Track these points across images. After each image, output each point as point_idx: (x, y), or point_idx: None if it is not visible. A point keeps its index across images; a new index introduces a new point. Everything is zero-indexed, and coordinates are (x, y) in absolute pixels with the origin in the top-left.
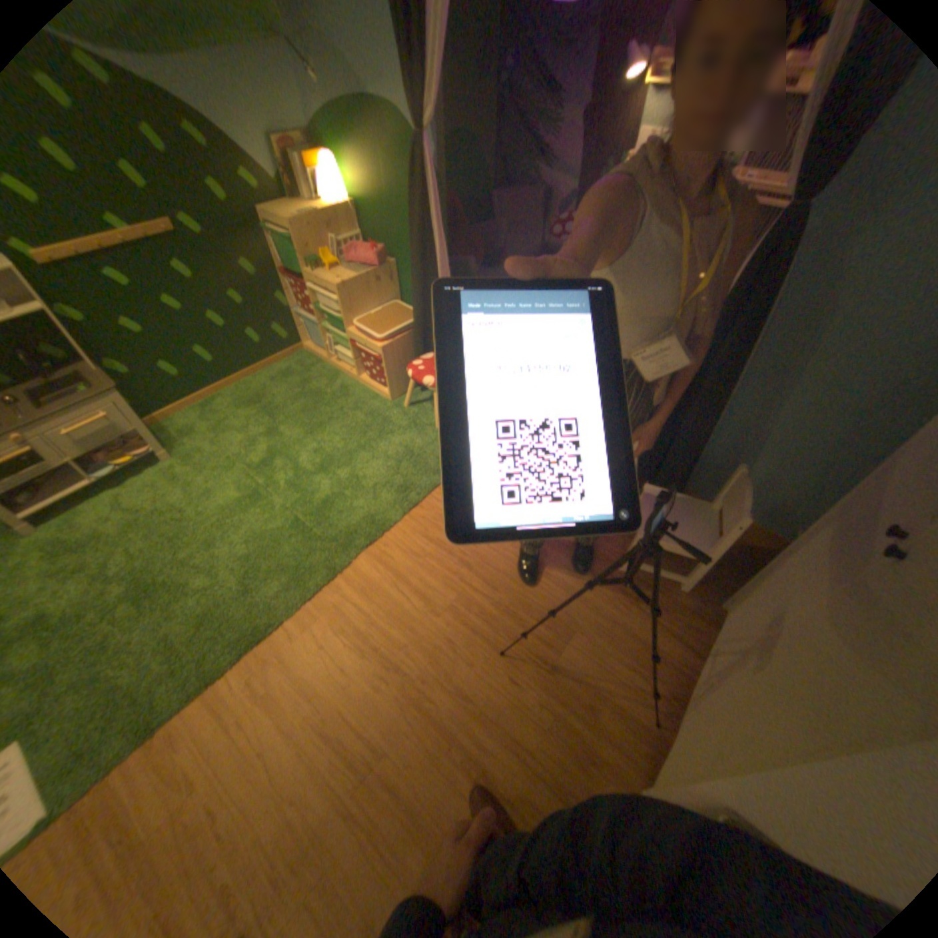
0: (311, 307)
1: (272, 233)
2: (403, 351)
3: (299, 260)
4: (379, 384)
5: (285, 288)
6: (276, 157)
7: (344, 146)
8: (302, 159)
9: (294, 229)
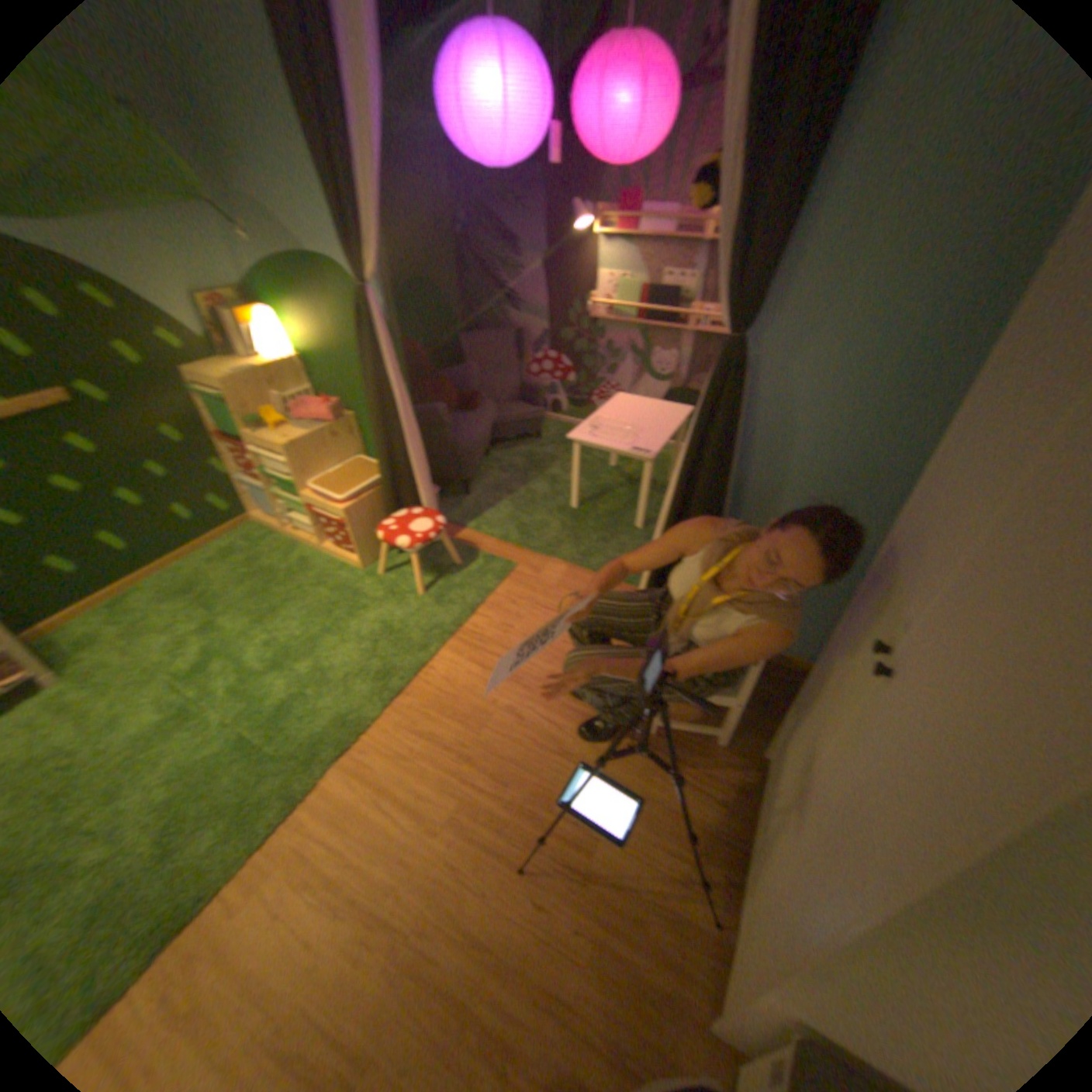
0: (253, 472)
1: (200, 394)
2: (369, 511)
3: (234, 421)
4: (345, 551)
5: (220, 453)
6: (201, 315)
7: (282, 301)
8: (233, 315)
9: (226, 388)
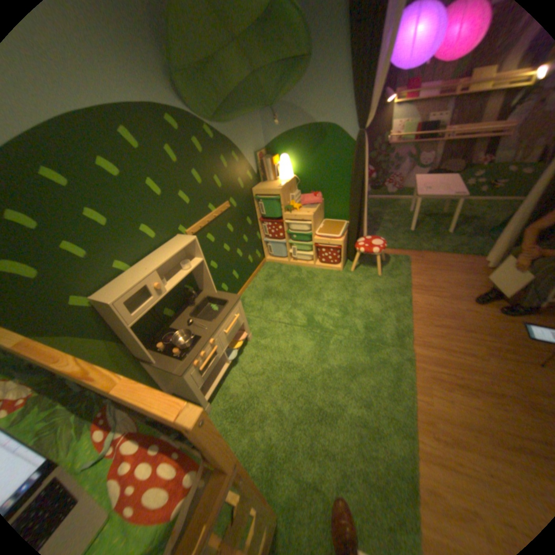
0: (281, 234)
1: (263, 199)
2: (345, 241)
3: (282, 208)
4: (333, 263)
5: (260, 228)
6: (258, 162)
7: (293, 150)
8: (271, 160)
9: (281, 193)
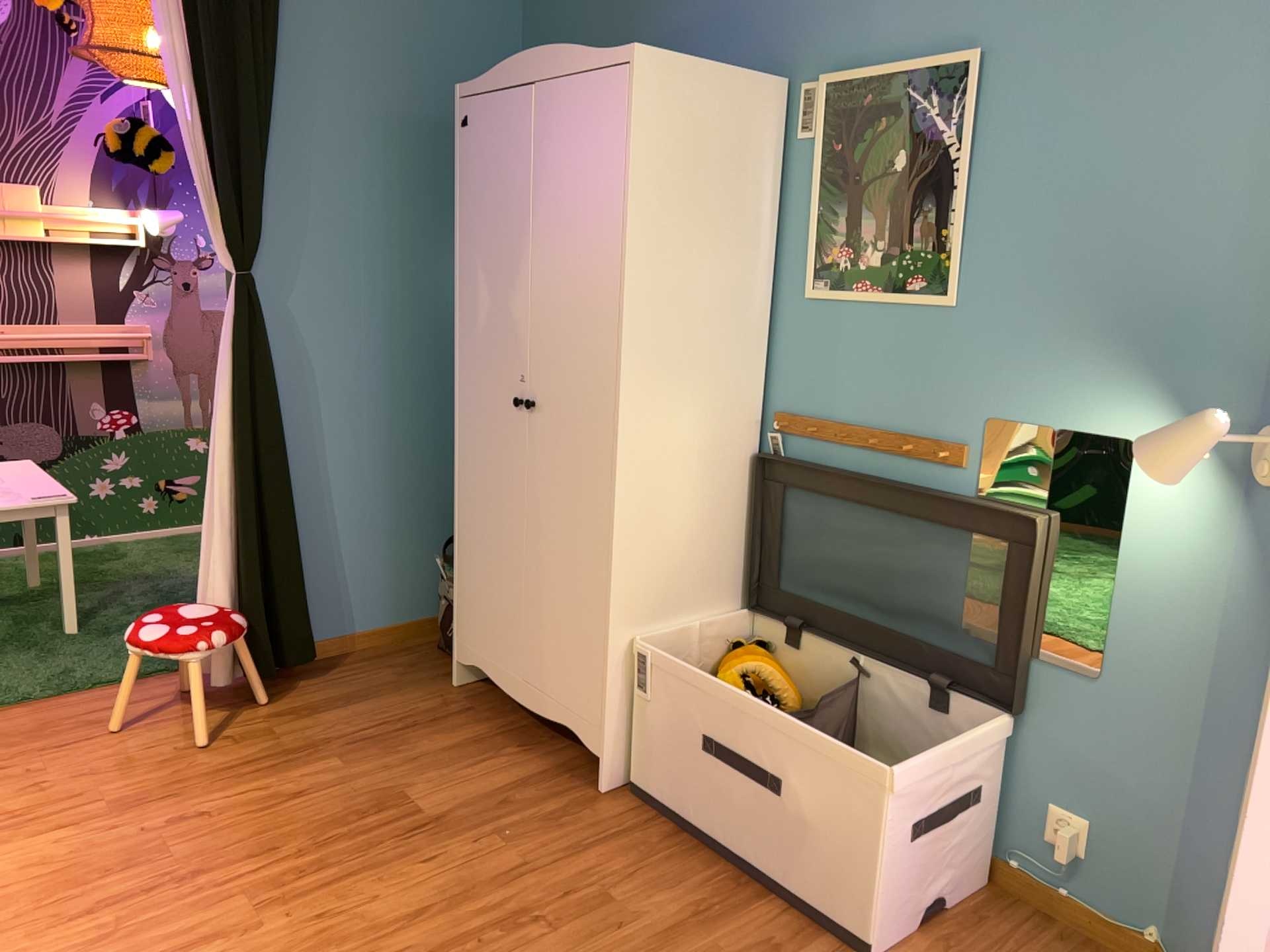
0: None
1: None
2: None
3: None
4: None
5: None
6: None
7: None
8: None
9: None
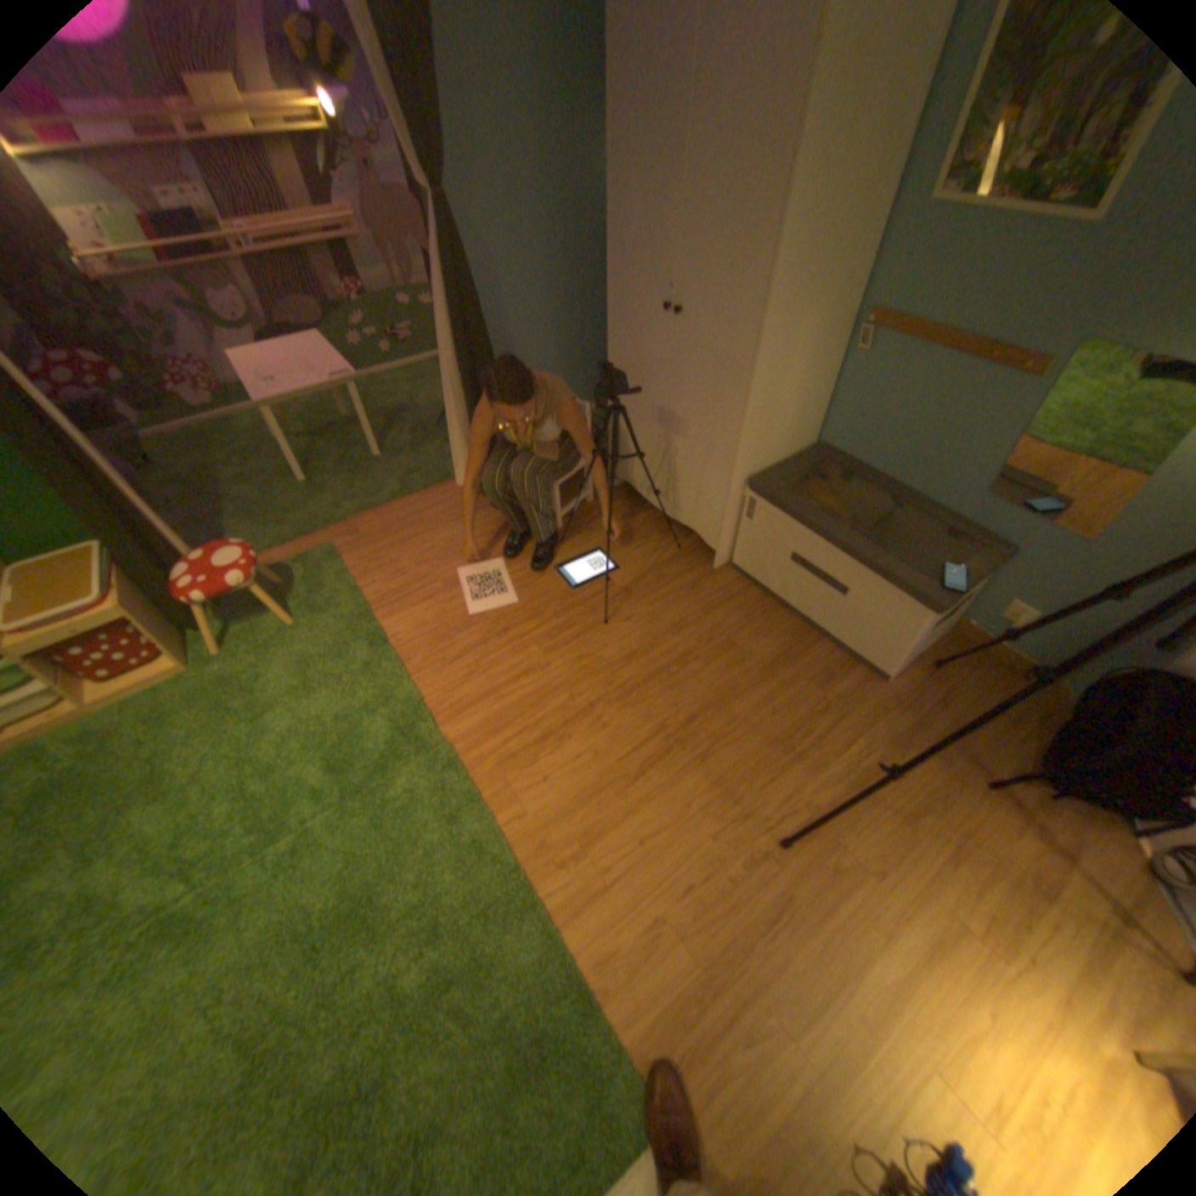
0: None
1: None
2: (131, 595)
3: None
4: (141, 667)
5: None
6: None
7: None
8: None
9: None
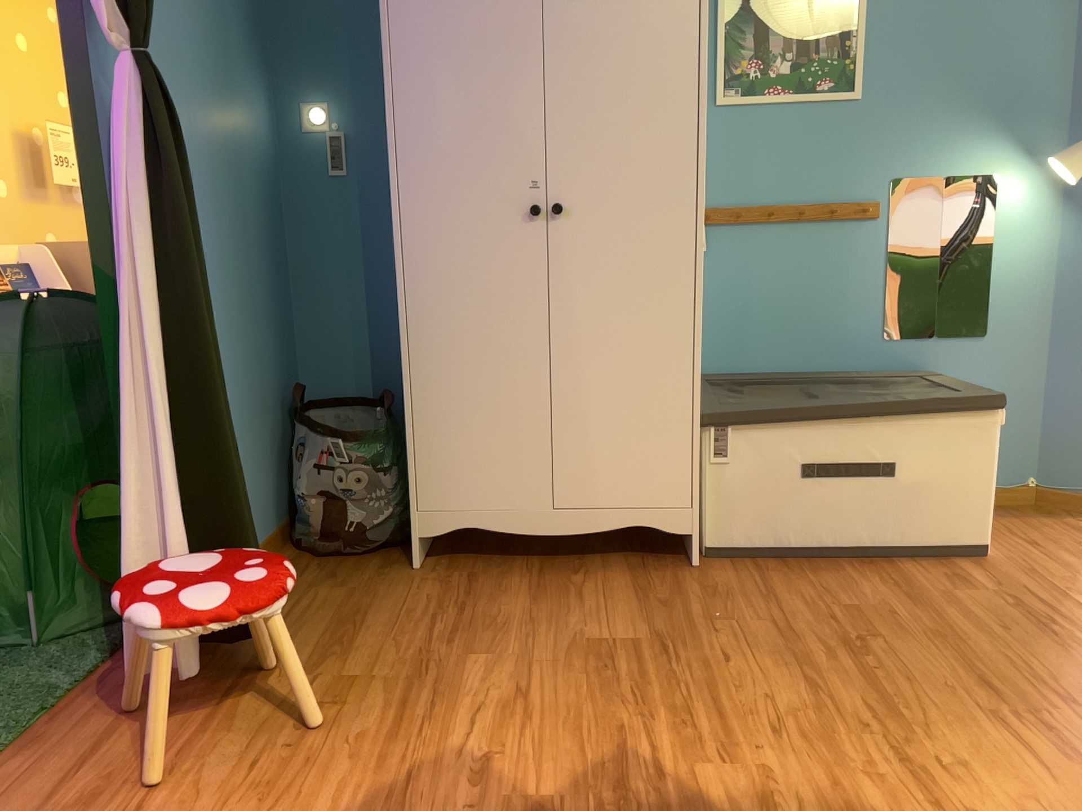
0: None
1: None
2: None
3: None
4: None
5: None
6: None
7: None
8: None
9: None
